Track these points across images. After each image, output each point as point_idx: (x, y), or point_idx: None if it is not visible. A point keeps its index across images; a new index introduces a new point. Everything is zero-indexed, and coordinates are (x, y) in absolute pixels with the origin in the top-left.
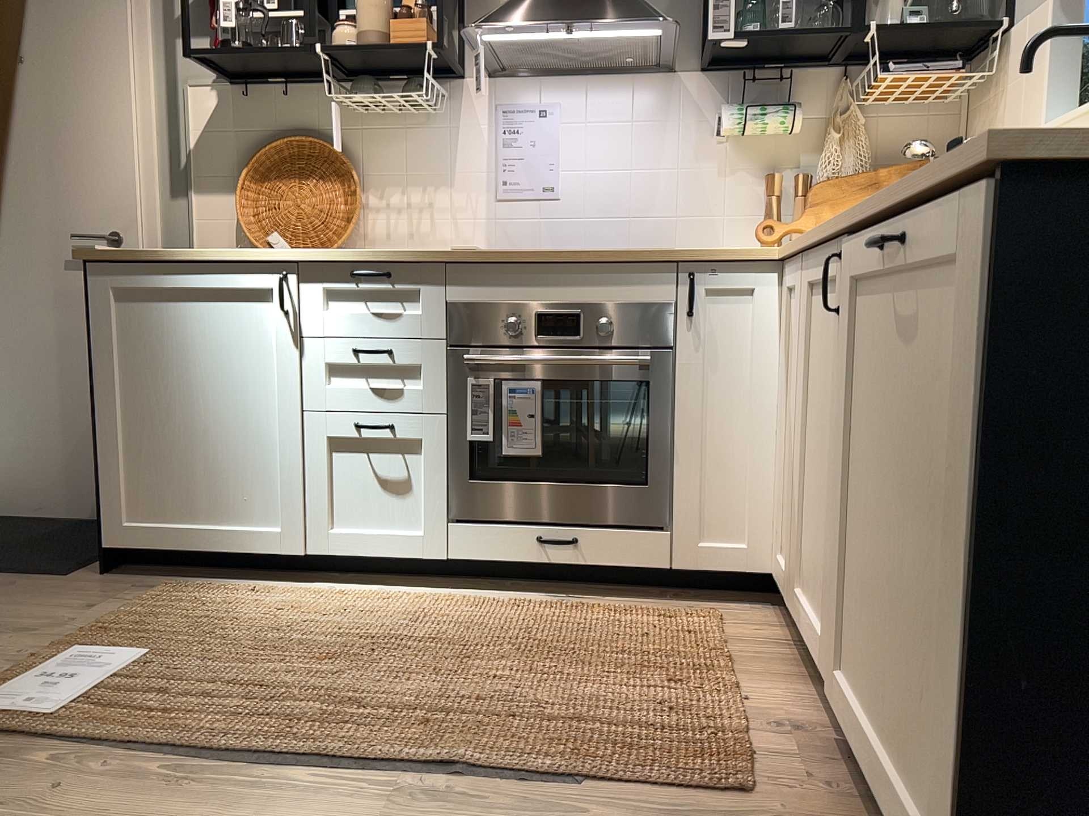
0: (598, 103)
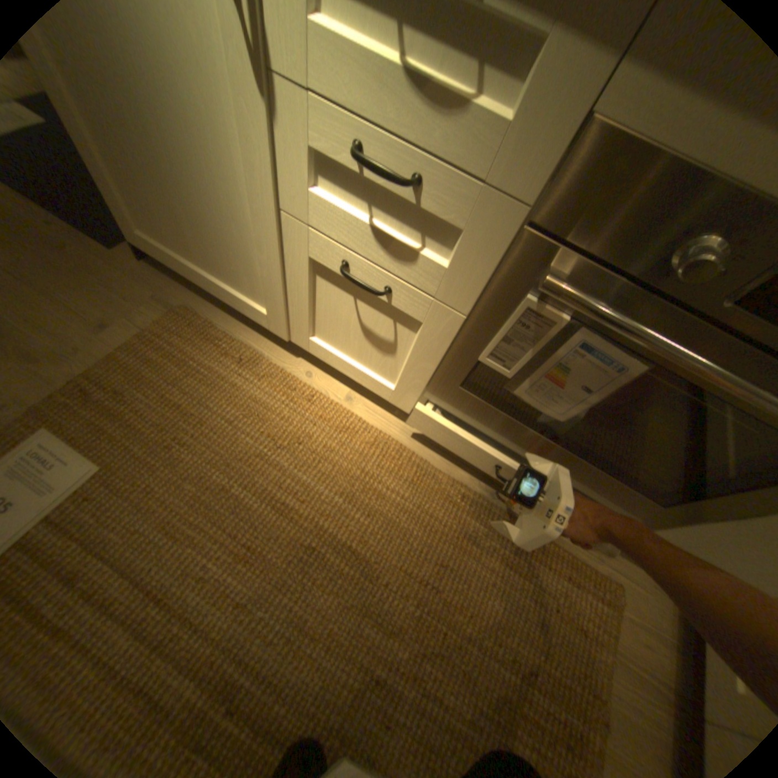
0: None
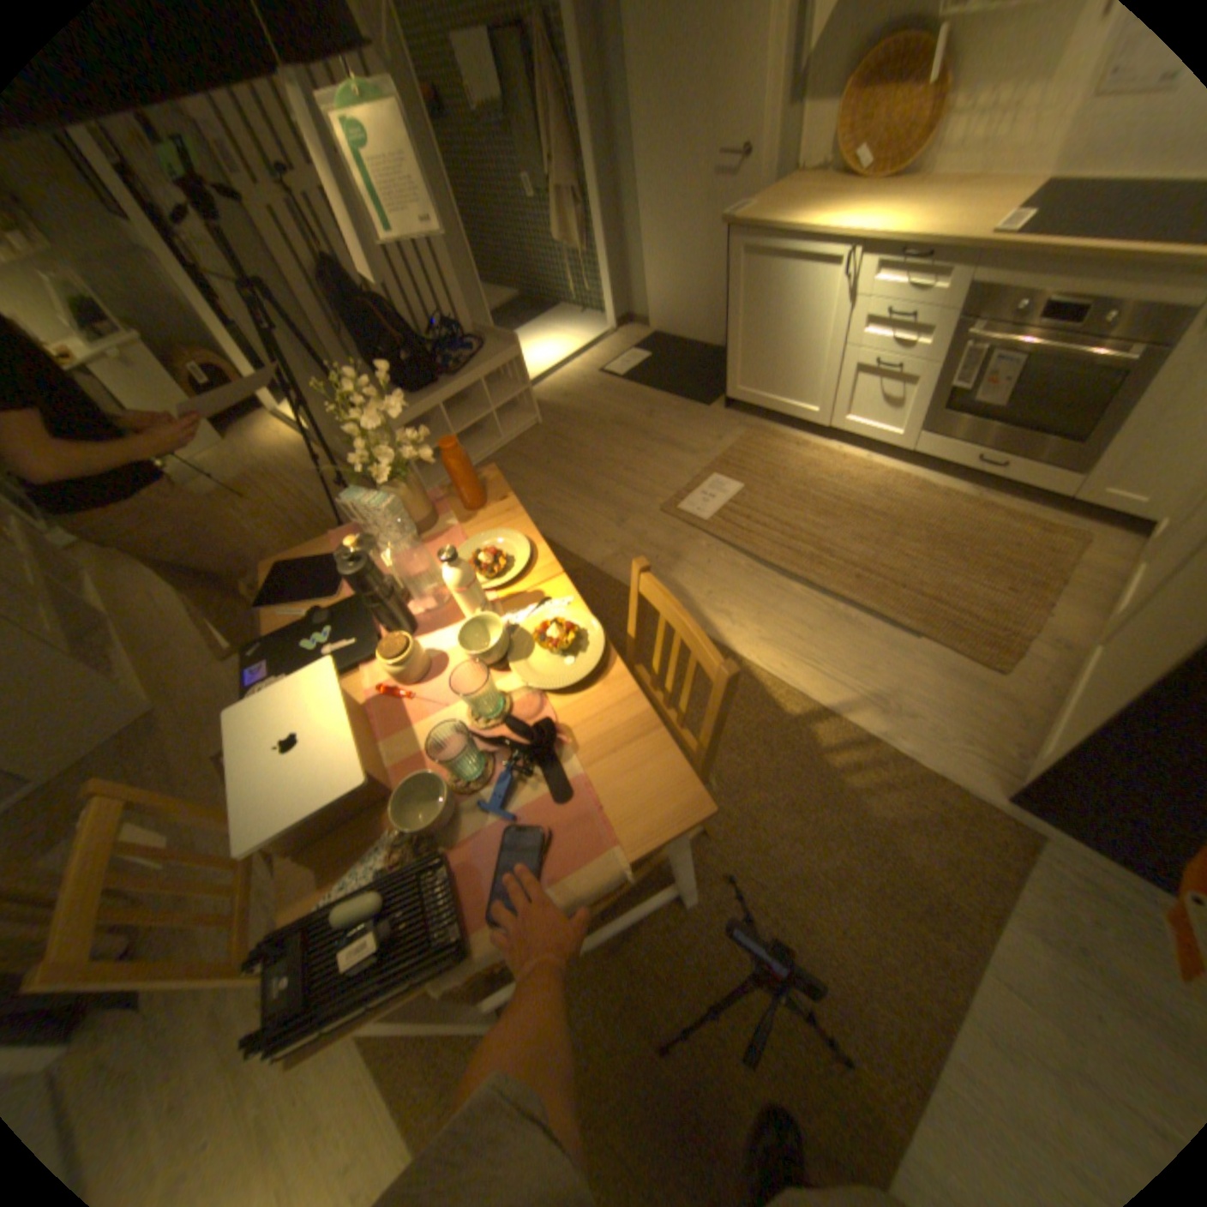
0: None
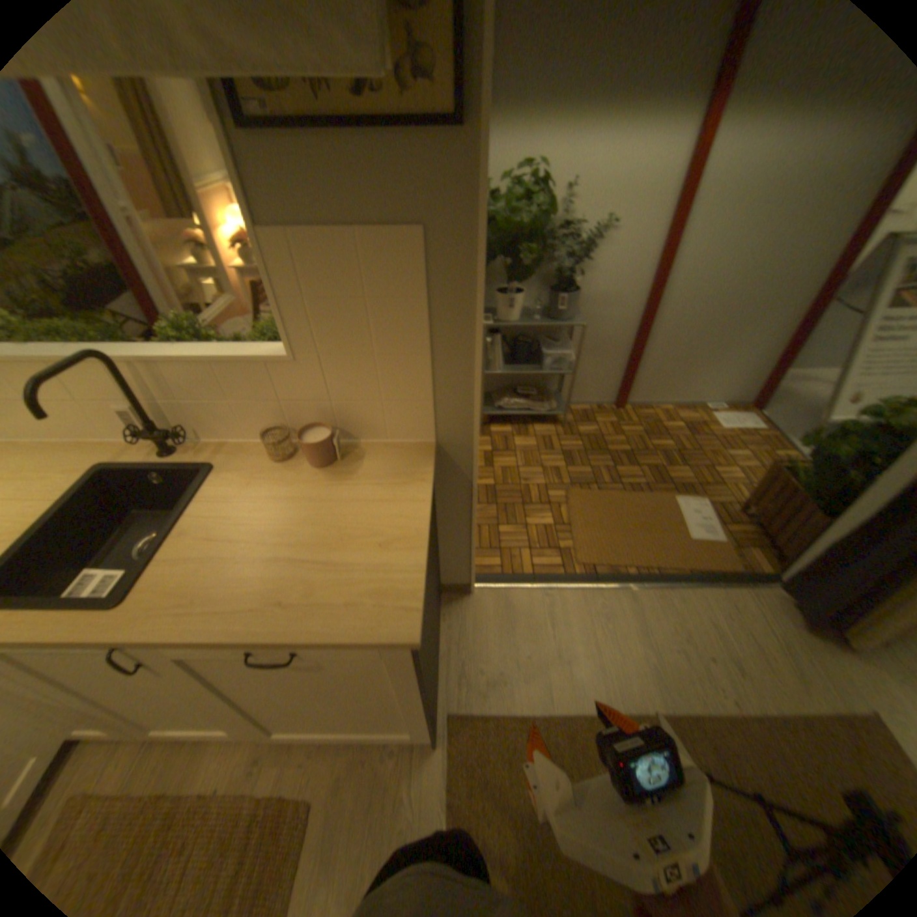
0: None
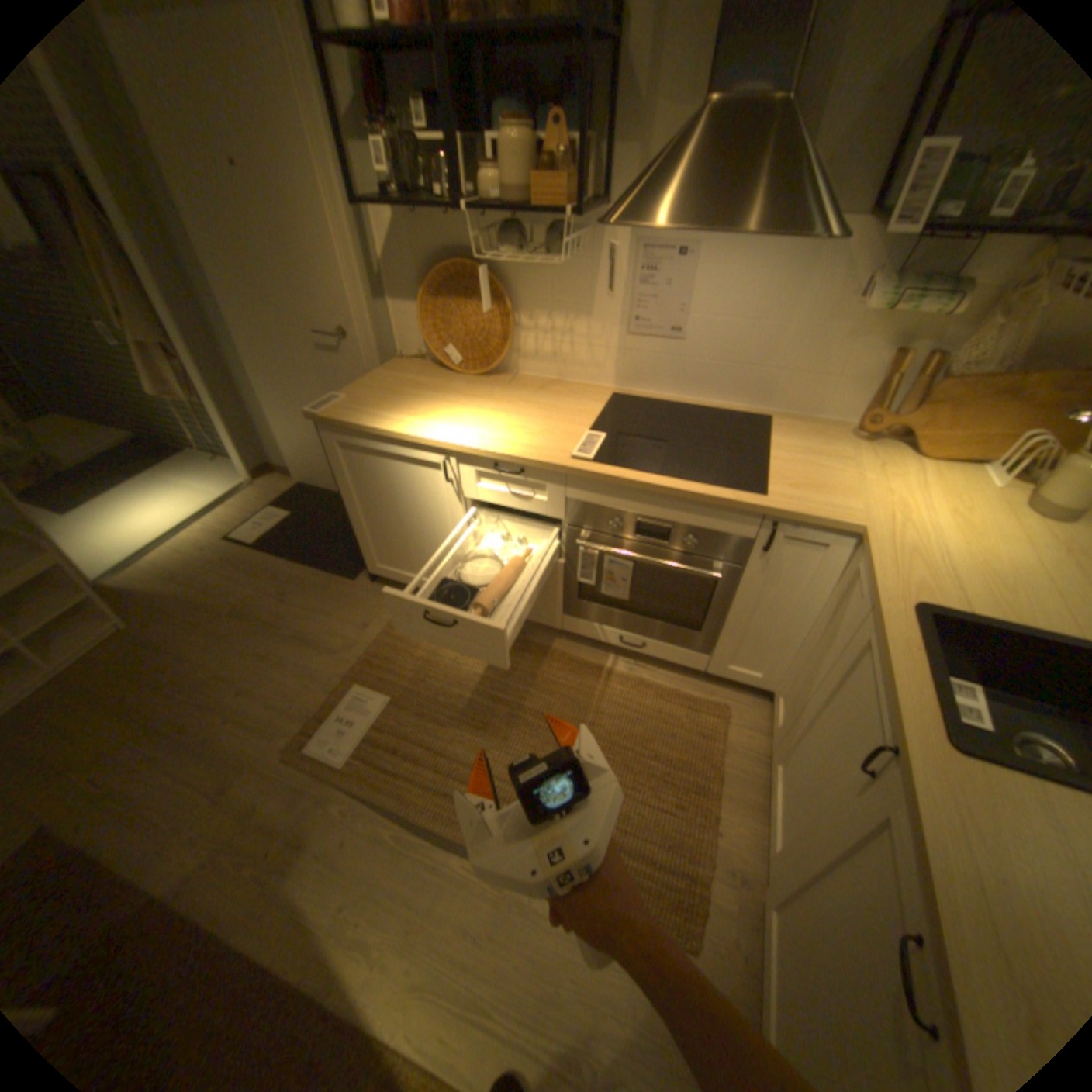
0: (743, 243)
